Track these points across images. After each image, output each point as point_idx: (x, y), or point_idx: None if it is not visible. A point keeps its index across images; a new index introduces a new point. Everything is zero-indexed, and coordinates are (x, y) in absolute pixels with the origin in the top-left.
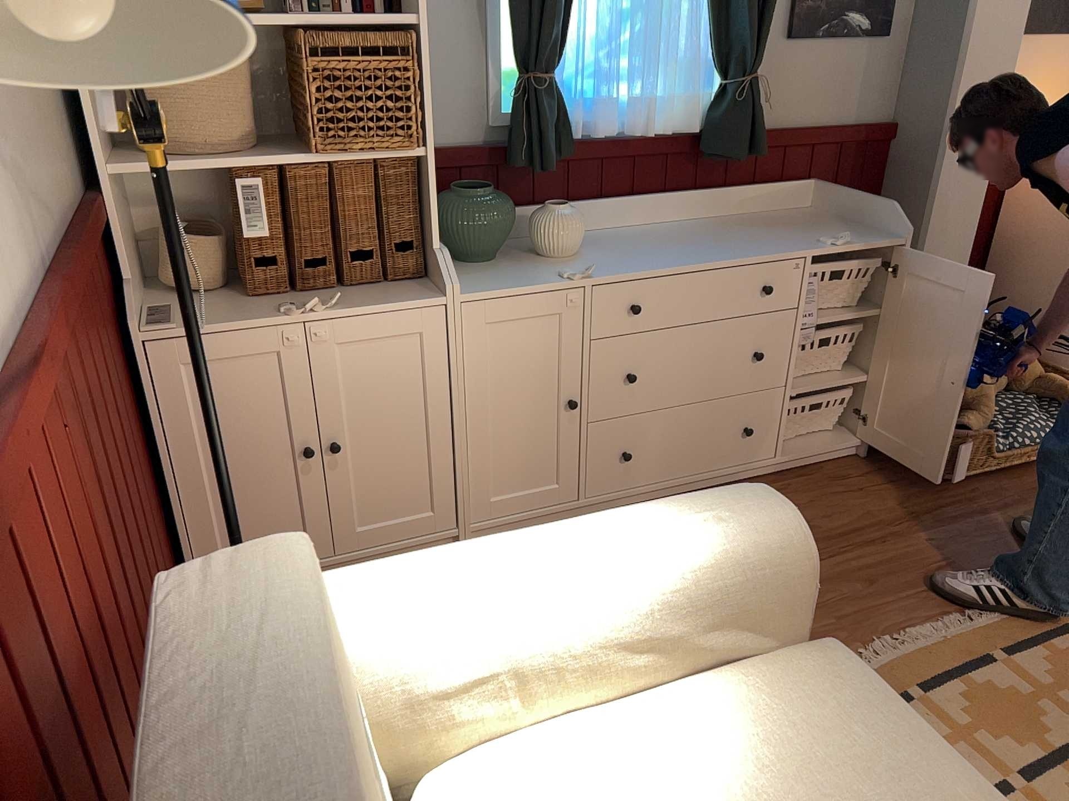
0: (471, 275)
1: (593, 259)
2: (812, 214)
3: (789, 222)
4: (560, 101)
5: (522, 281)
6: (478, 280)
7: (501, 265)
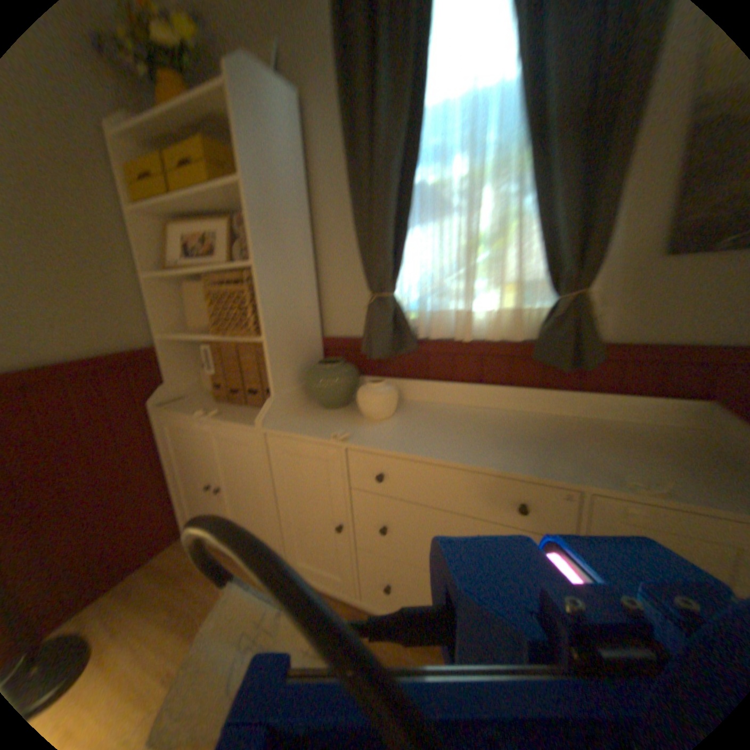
0: (306, 415)
1: (387, 425)
2: (688, 439)
3: (637, 440)
4: (401, 309)
5: (313, 428)
6: (298, 419)
7: (333, 412)
